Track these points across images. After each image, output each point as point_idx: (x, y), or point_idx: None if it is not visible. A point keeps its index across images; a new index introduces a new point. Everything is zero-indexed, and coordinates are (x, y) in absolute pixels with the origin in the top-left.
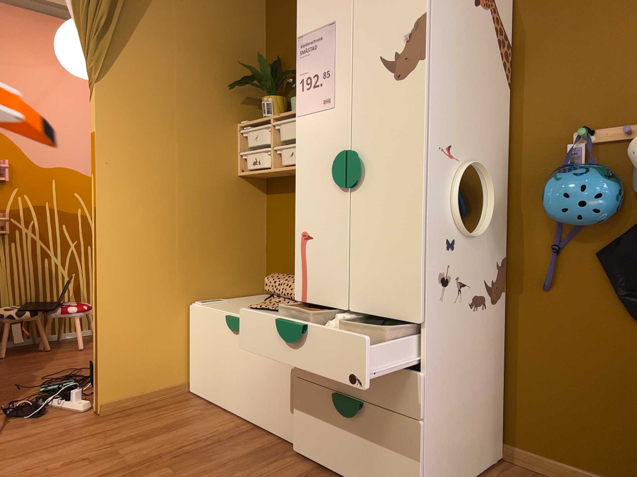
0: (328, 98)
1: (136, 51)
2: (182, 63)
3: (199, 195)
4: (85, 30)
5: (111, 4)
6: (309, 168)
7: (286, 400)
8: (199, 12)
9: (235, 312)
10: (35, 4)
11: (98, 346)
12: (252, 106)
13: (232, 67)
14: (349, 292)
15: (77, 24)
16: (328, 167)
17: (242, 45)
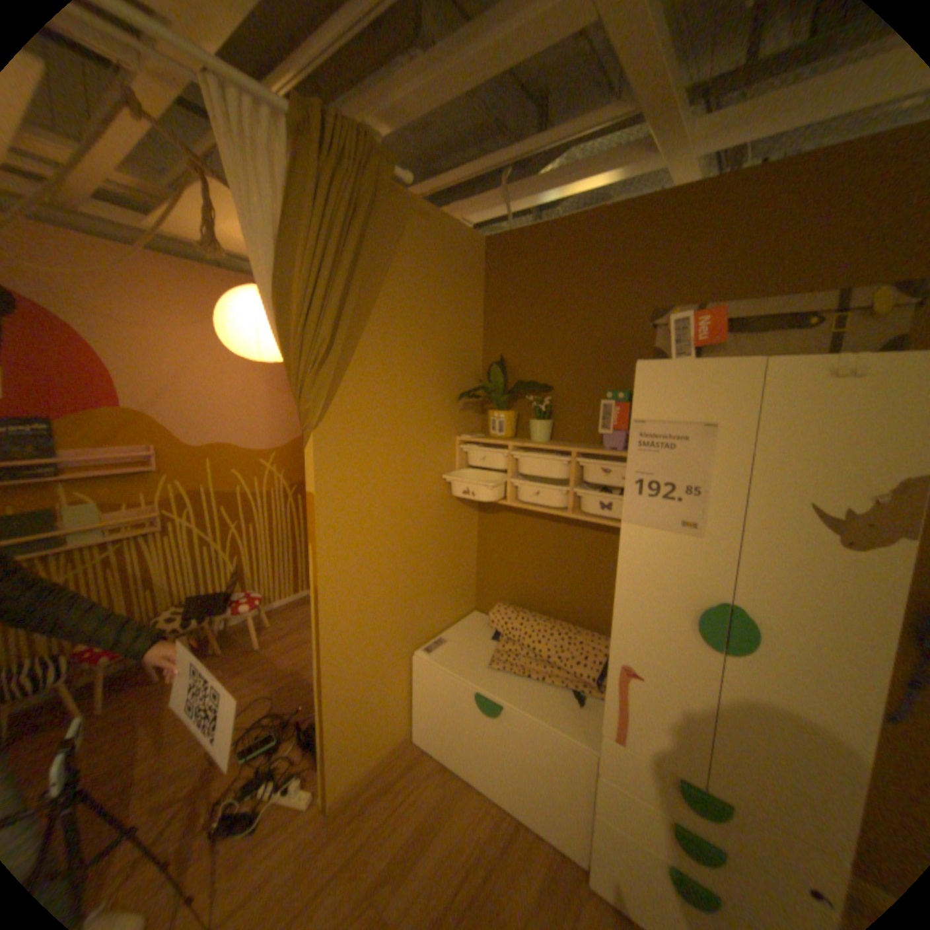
0: (692, 522)
1: (356, 374)
2: (404, 377)
3: (421, 530)
4: (290, 353)
5: (332, 322)
6: (643, 595)
7: (570, 817)
8: (422, 308)
9: (483, 686)
10: (163, 239)
11: (325, 745)
12: (469, 412)
13: (452, 371)
14: (709, 772)
15: (277, 340)
16: (683, 608)
17: (461, 340)
